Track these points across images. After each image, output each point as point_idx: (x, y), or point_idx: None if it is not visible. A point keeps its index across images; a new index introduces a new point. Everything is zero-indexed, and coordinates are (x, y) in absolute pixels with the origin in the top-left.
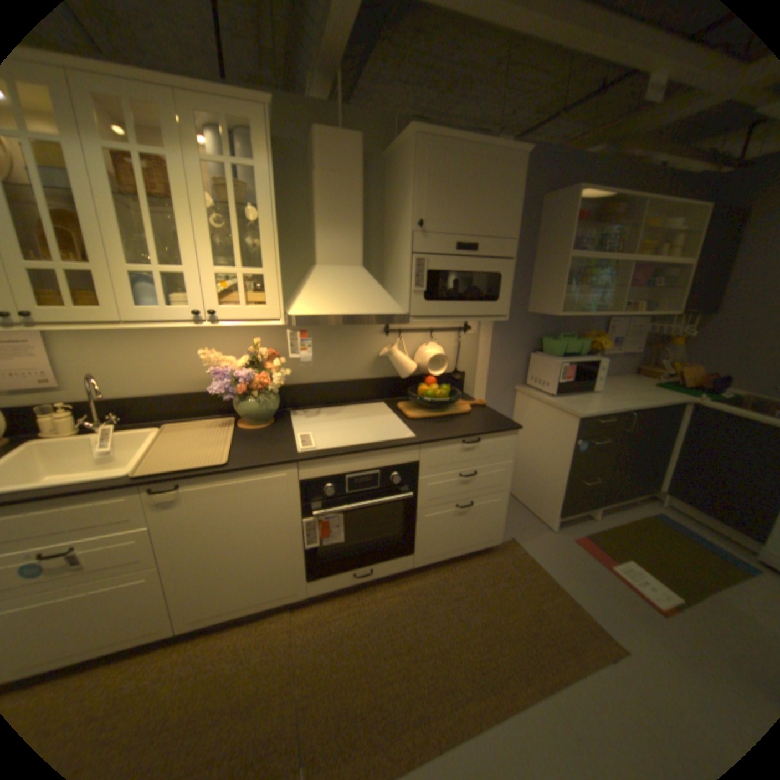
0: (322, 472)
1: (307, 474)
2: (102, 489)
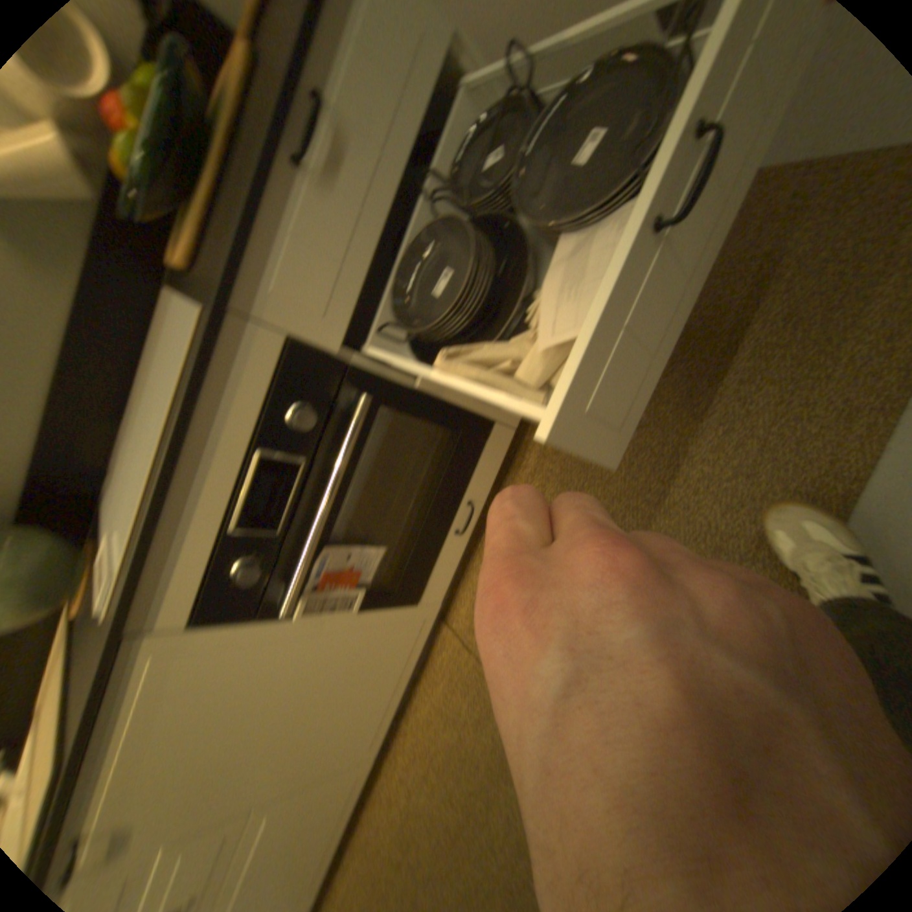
0: (188, 586)
1: (177, 619)
2: None
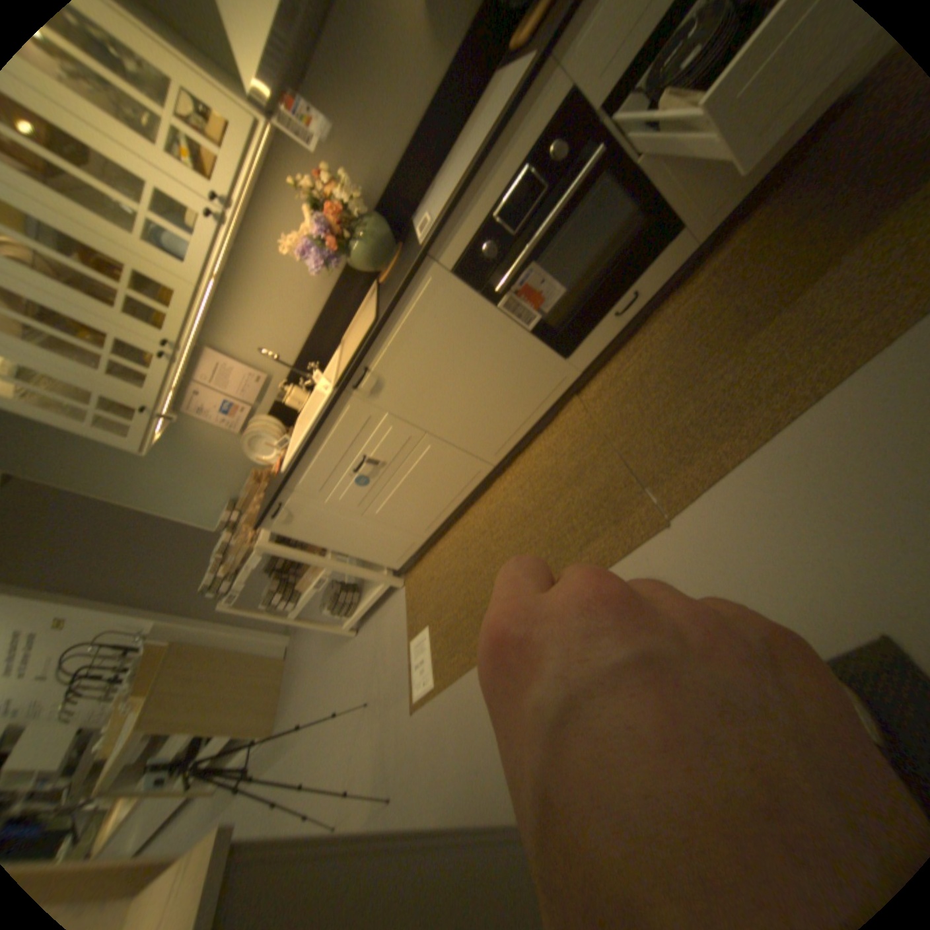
0: (464, 237)
1: (451, 256)
2: (330, 408)
